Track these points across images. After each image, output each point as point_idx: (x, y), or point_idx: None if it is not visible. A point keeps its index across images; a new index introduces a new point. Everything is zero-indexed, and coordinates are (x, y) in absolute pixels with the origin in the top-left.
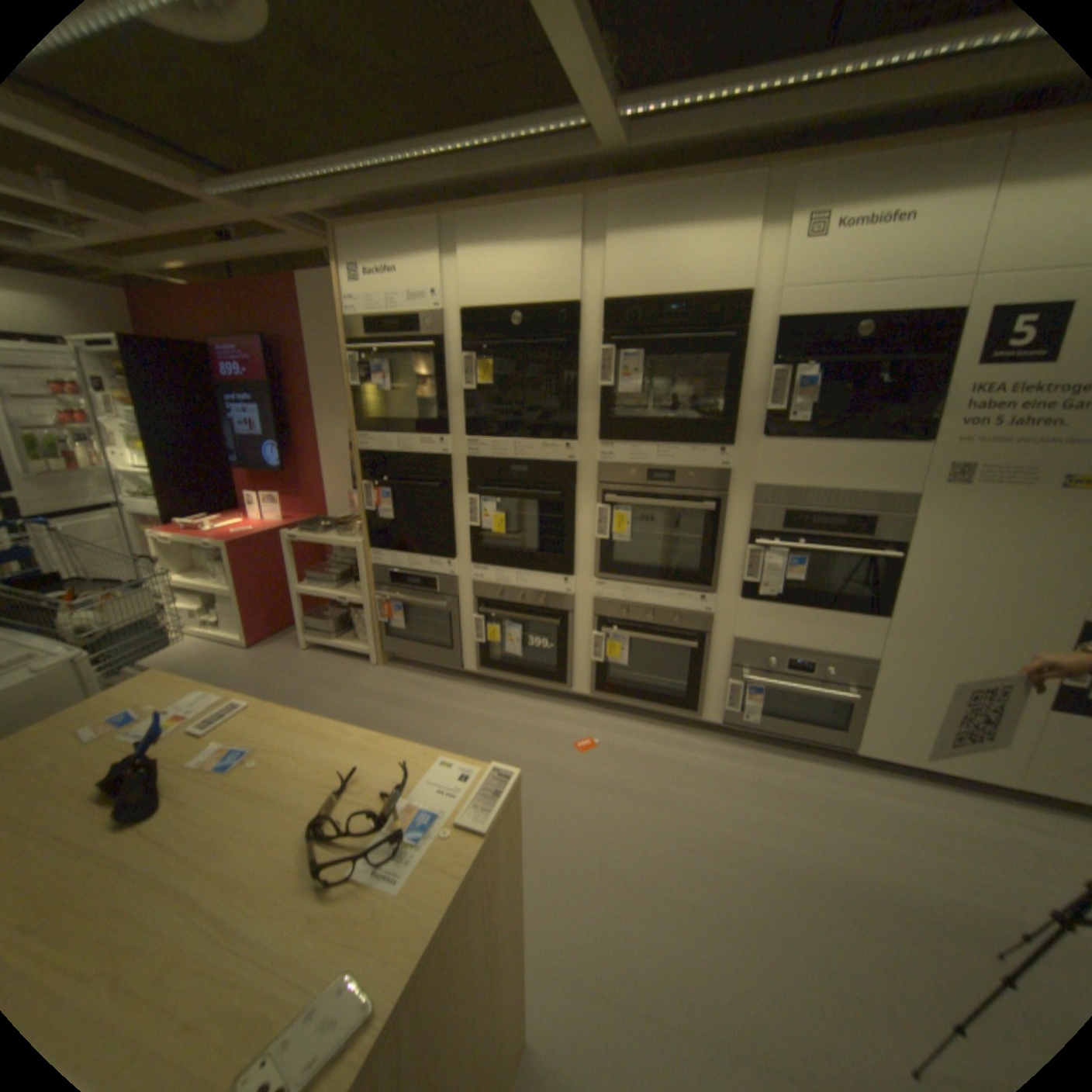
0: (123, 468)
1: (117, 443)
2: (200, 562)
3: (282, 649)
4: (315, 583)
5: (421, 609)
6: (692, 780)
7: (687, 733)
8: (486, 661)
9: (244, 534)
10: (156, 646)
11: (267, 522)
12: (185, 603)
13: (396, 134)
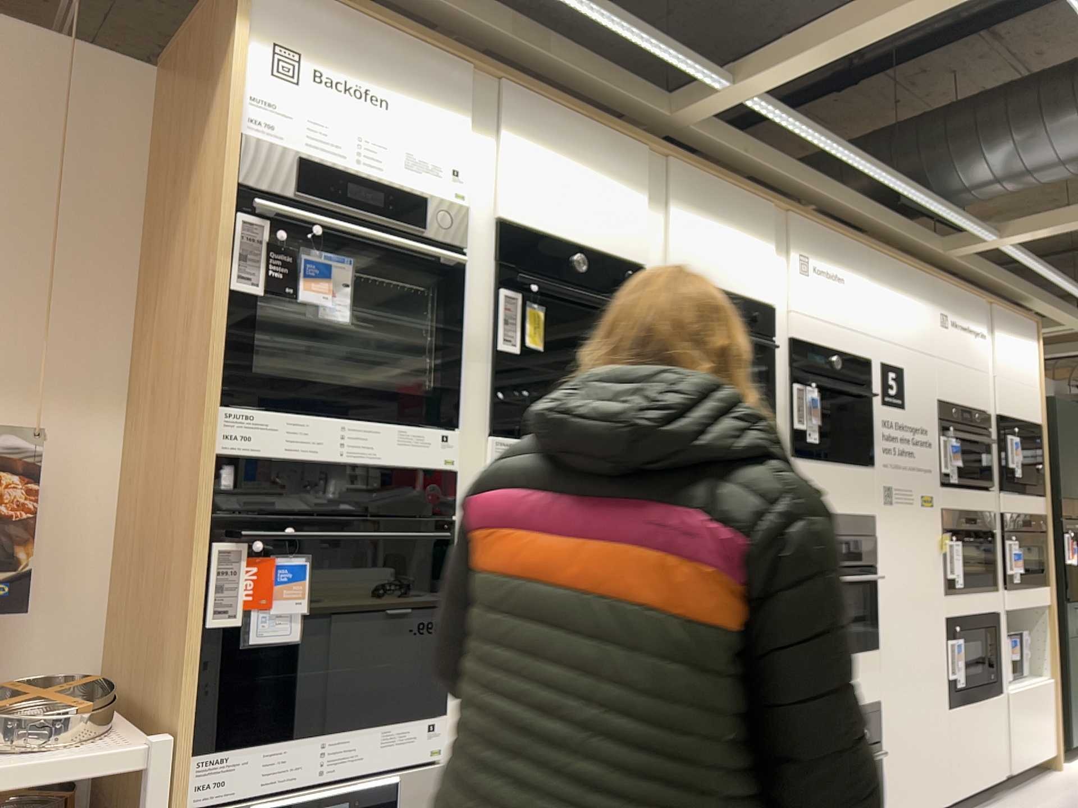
0: None
1: None
2: None
3: None
4: None
5: None
6: None
7: None
8: None
9: None
10: None
11: None
12: None
13: None
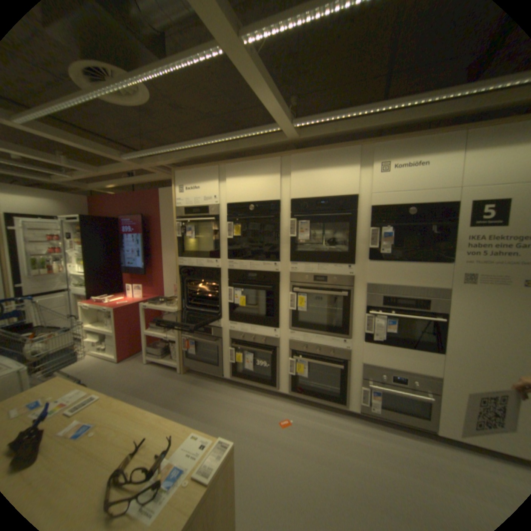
0: (72, 272)
1: (72, 261)
2: (100, 318)
3: (134, 363)
4: (153, 329)
5: (203, 344)
6: (344, 448)
7: (341, 418)
8: (235, 373)
9: (122, 304)
10: (72, 361)
11: (135, 298)
12: (90, 338)
13: (202, 135)
